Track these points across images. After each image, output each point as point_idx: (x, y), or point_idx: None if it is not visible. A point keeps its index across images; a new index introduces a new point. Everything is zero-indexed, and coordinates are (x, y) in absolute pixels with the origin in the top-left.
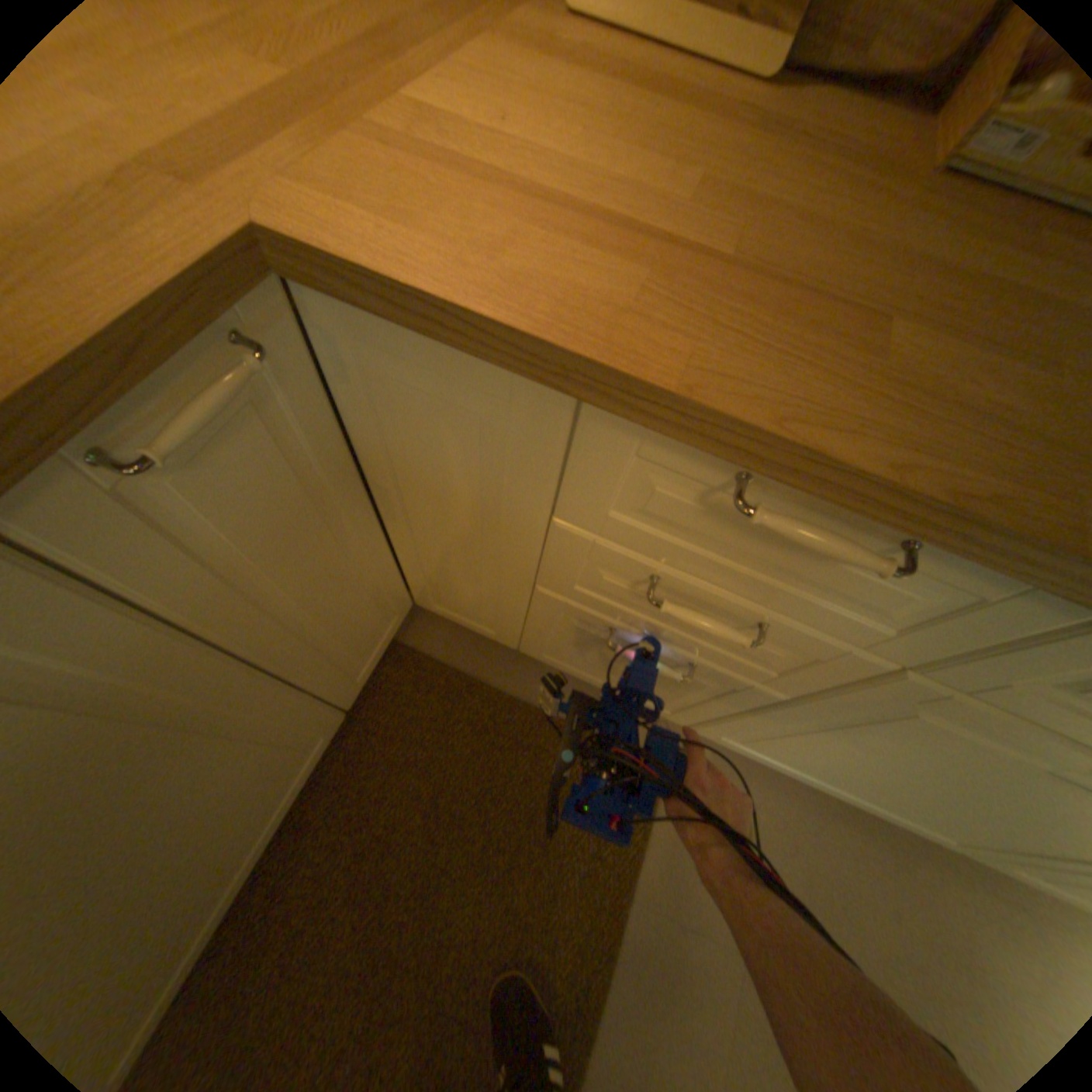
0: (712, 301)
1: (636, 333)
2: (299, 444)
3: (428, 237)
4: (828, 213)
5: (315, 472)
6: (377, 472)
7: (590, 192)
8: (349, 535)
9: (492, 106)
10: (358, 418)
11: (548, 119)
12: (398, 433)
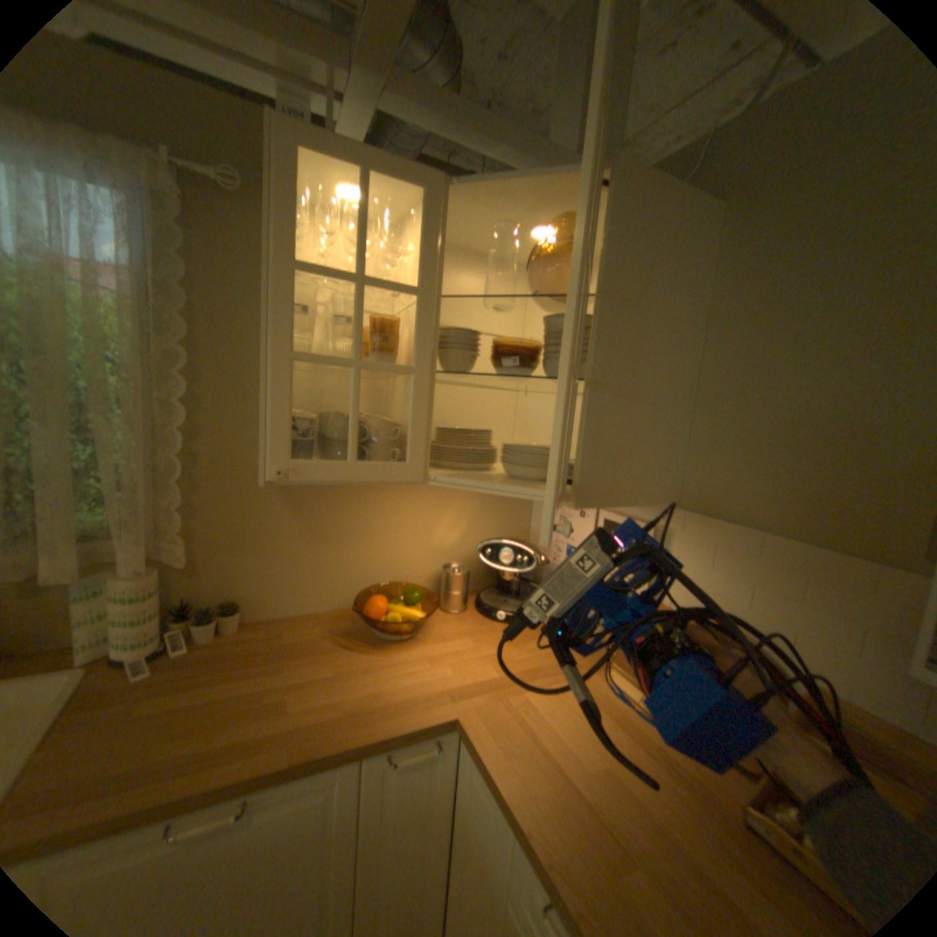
0: (567, 820)
1: (530, 814)
2: (437, 792)
3: (496, 749)
4: (654, 817)
5: (436, 809)
6: (459, 829)
7: (558, 759)
8: (432, 859)
9: (551, 714)
10: (462, 796)
11: (567, 726)
12: (471, 812)
